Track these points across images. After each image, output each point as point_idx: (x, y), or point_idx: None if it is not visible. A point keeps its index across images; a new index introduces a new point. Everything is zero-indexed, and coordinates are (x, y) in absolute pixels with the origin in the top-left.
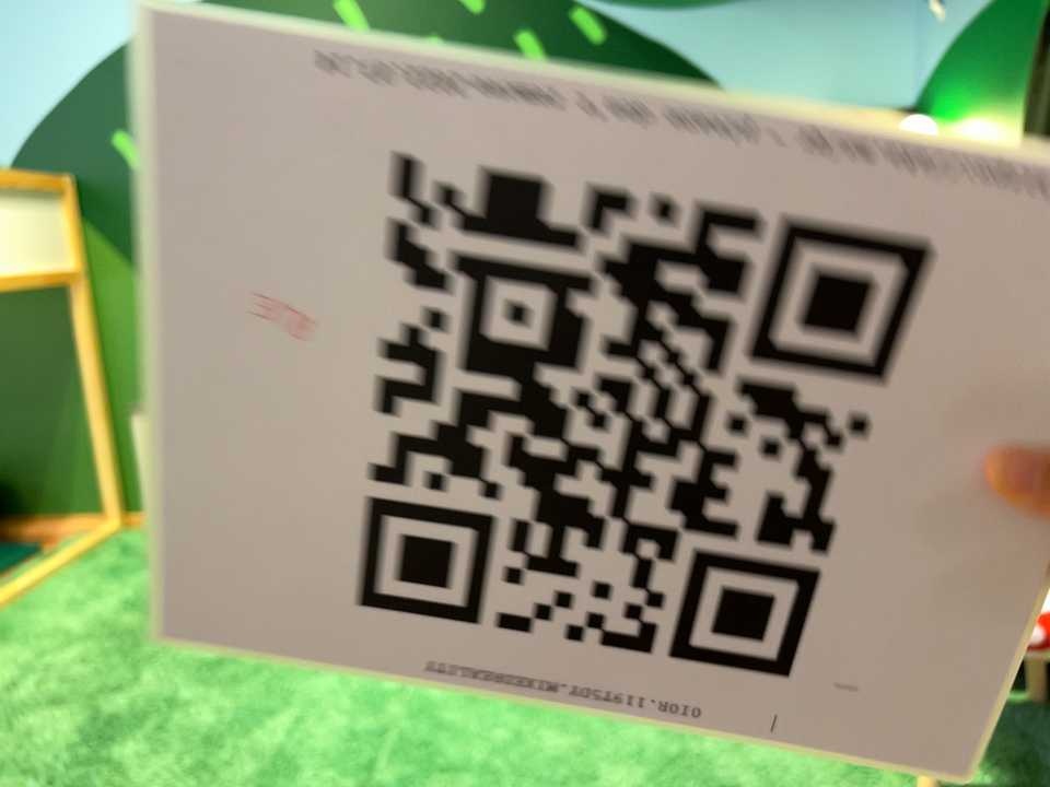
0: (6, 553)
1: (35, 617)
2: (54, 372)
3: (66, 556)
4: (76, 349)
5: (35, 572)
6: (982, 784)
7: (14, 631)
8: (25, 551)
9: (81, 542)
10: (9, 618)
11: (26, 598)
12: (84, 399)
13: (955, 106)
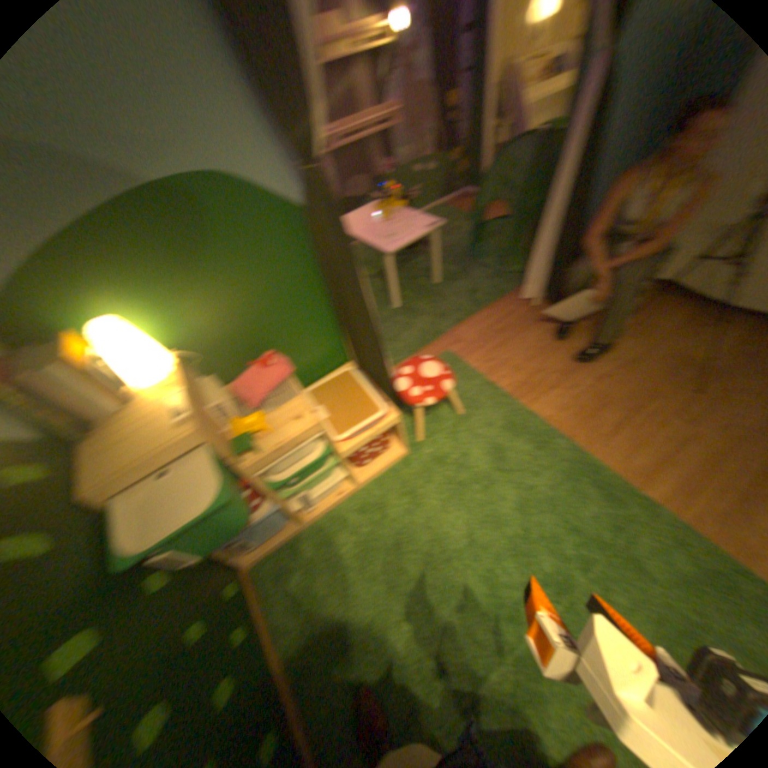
0: None
1: None
2: None
3: None
4: None
5: None
6: (445, 407)
7: None
8: None
9: None
10: None
11: None
12: None
13: (98, 296)
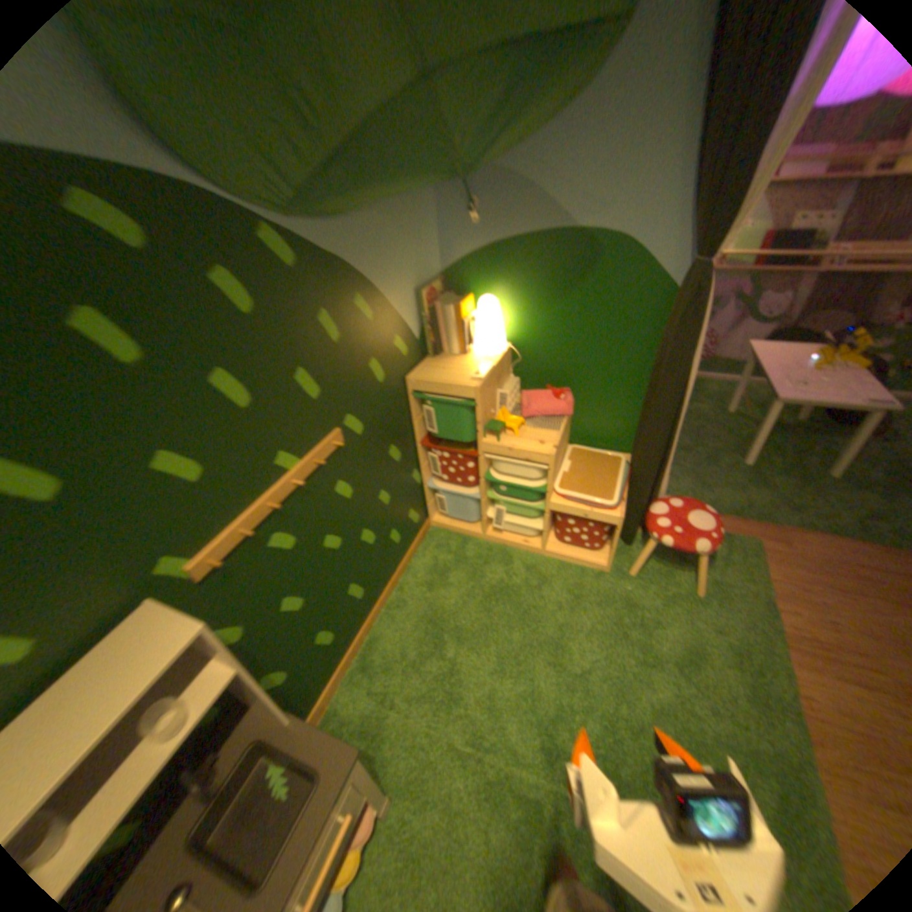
0: None
1: None
2: None
3: None
4: None
5: None
6: (688, 576)
7: None
8: None
9: None
10: None
11: None
12: None
13: (497, 285)
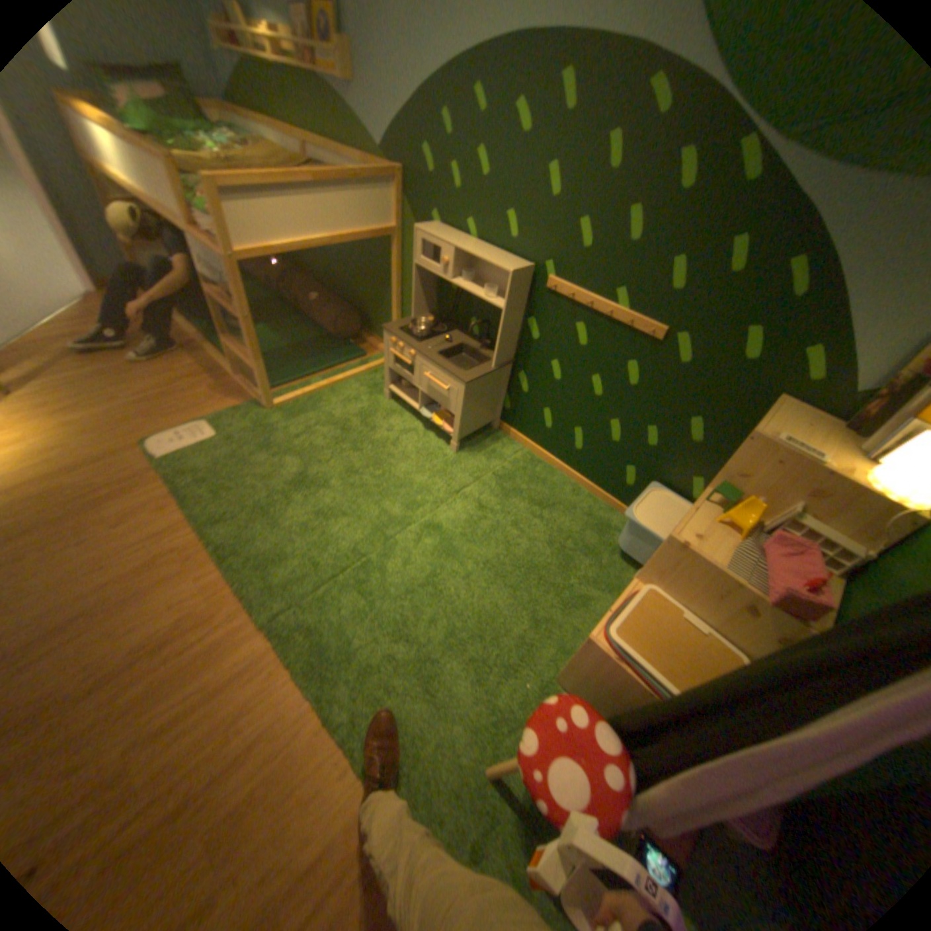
0: (354, 352)
1: (334, 399)
2: (387, 276)
3: (365, 370)
4: (392, 272)
5: (355, 370)
6: (517, 788)
7: (324, 403)
8: (361, 355)
9: (381, 361)
10: (328, 394)
11: (340, 386)
12: (392, 298)
13: None
